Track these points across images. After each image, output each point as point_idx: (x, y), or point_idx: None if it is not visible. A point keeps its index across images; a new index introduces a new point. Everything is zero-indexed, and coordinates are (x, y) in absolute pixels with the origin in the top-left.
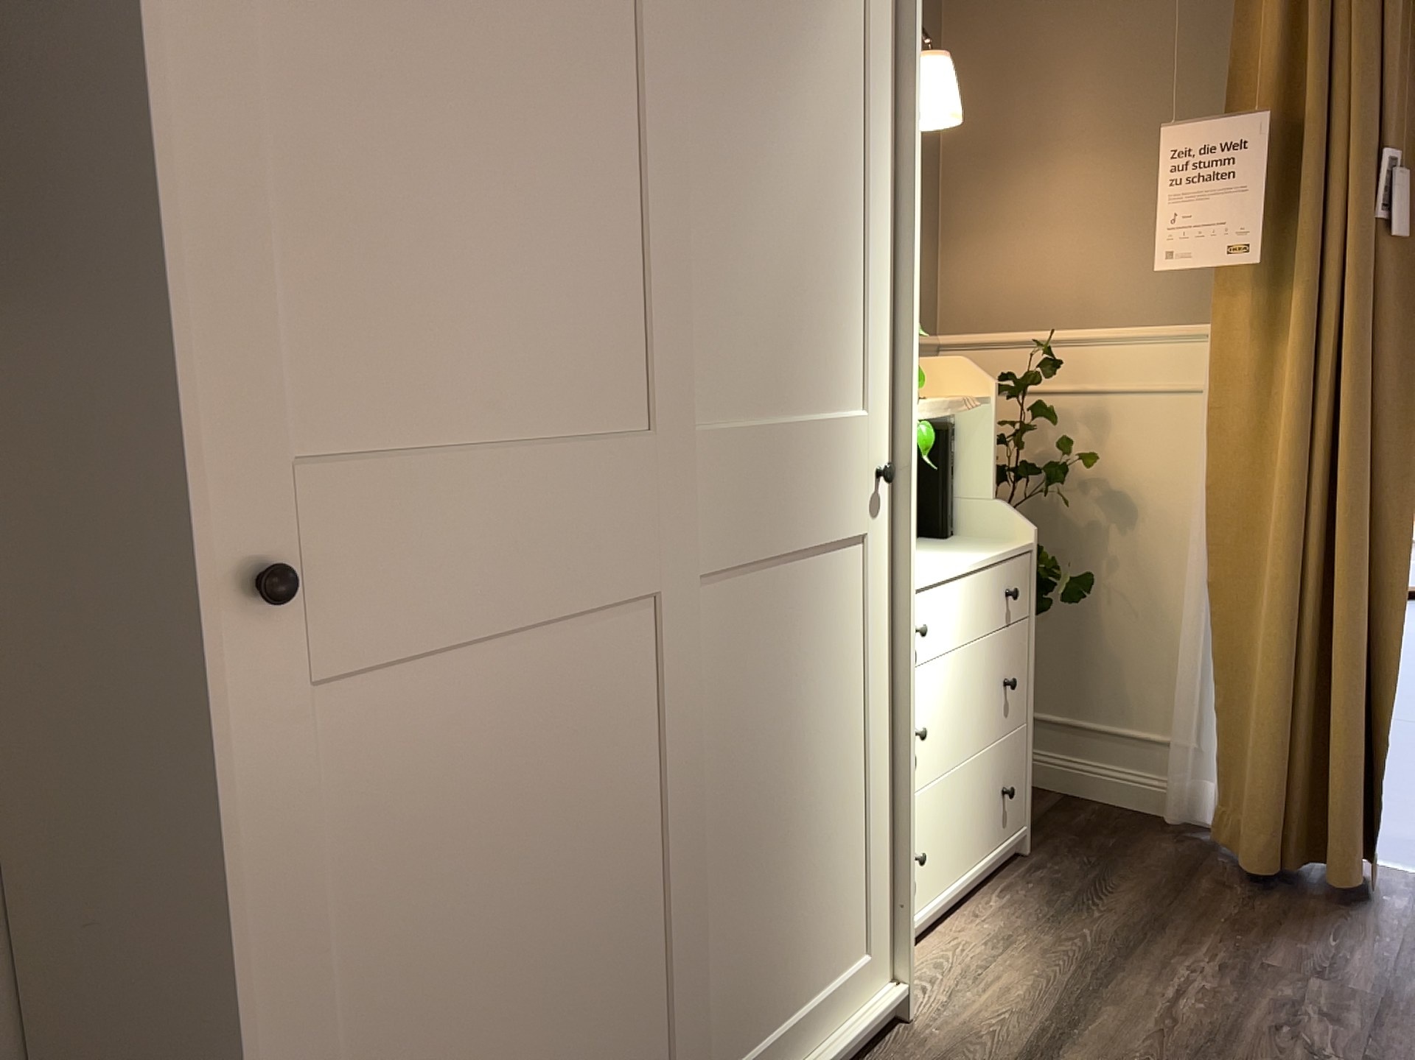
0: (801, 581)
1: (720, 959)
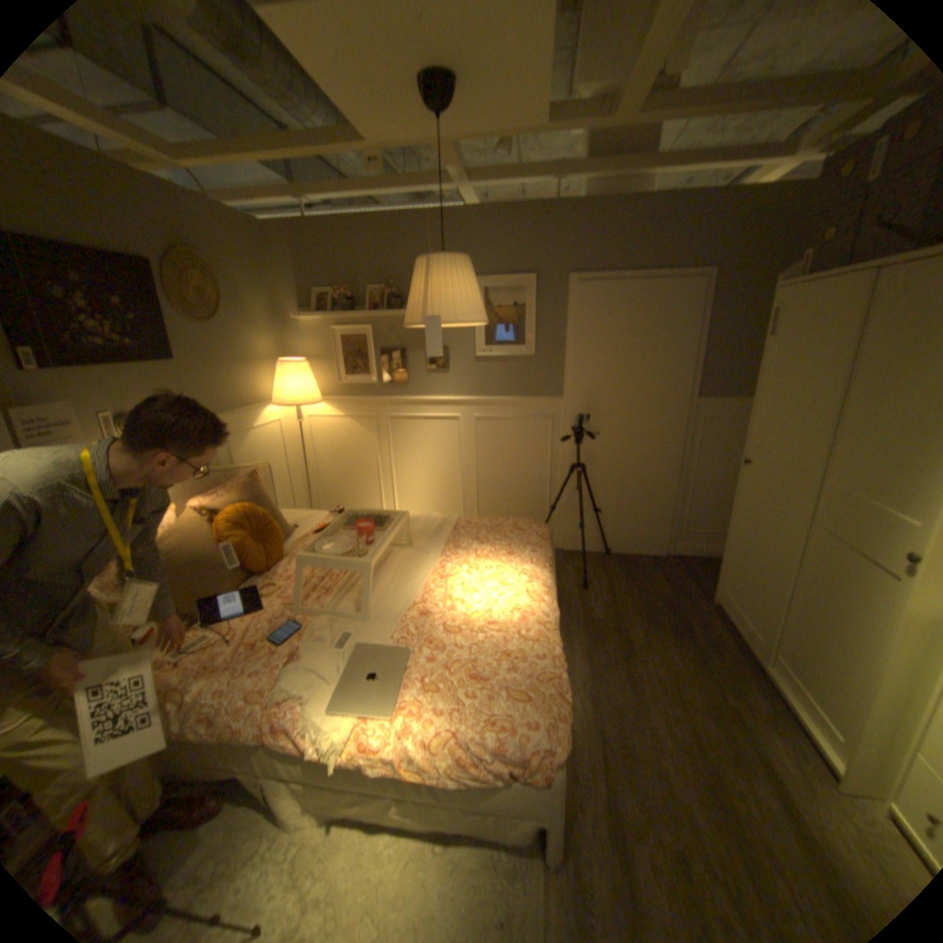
0: (859, 563)
1: (796, 634)
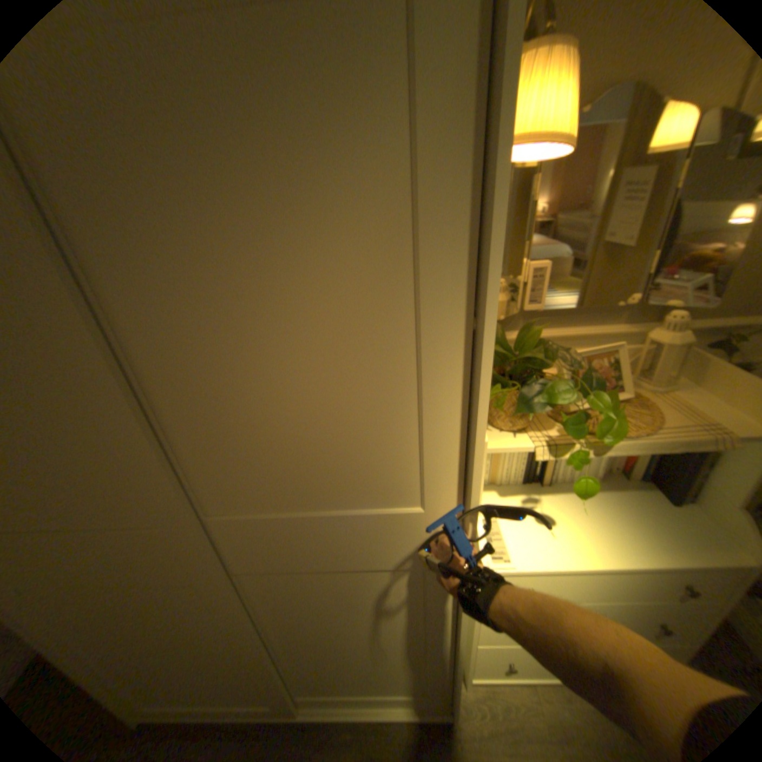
0: (343, 582)
1: (297, 676)
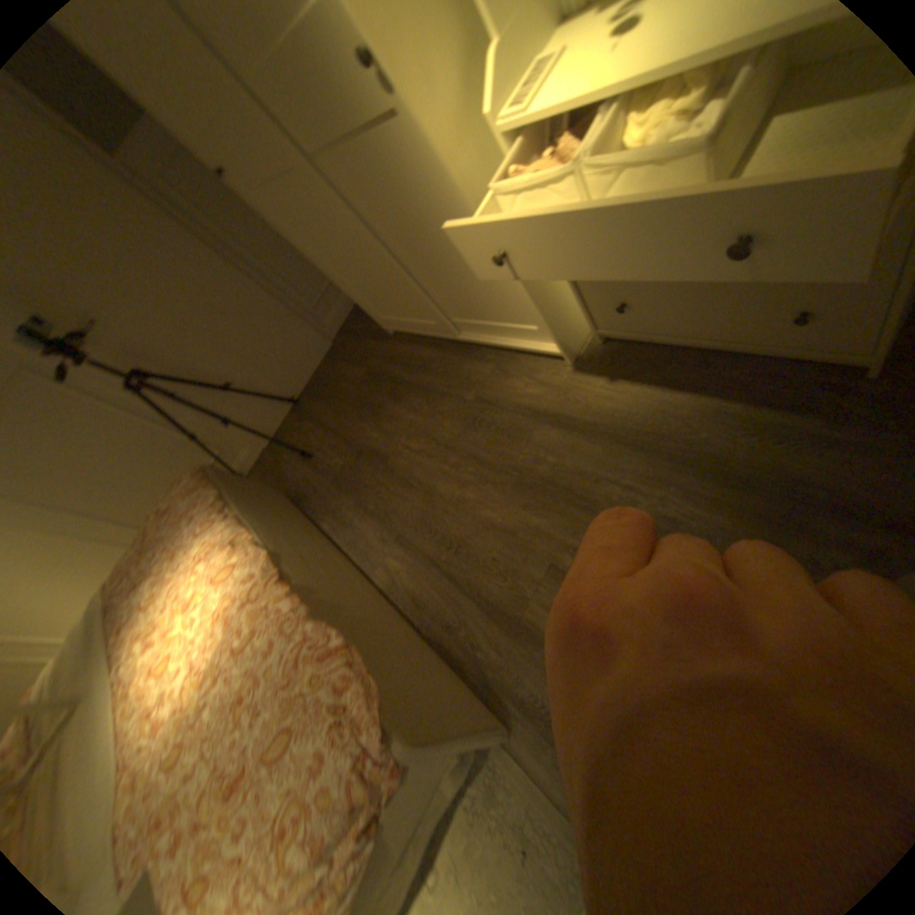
0: (370, 150)
1: (436, 289)
